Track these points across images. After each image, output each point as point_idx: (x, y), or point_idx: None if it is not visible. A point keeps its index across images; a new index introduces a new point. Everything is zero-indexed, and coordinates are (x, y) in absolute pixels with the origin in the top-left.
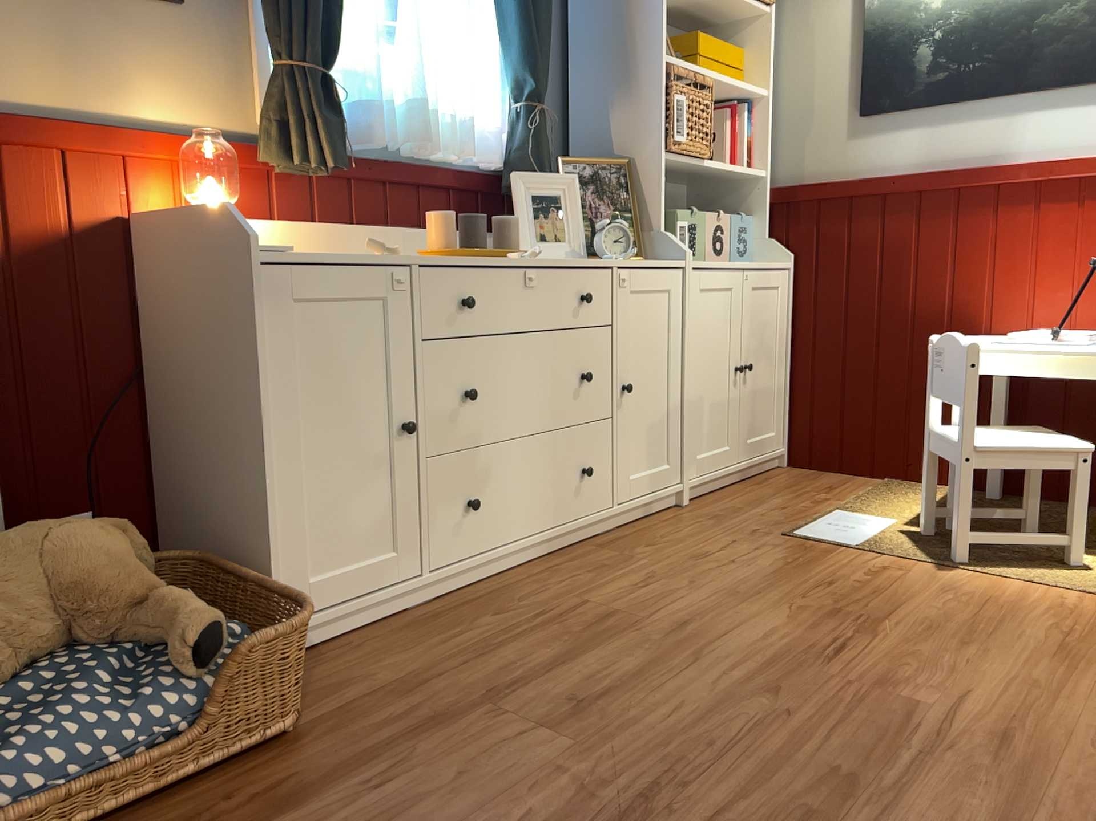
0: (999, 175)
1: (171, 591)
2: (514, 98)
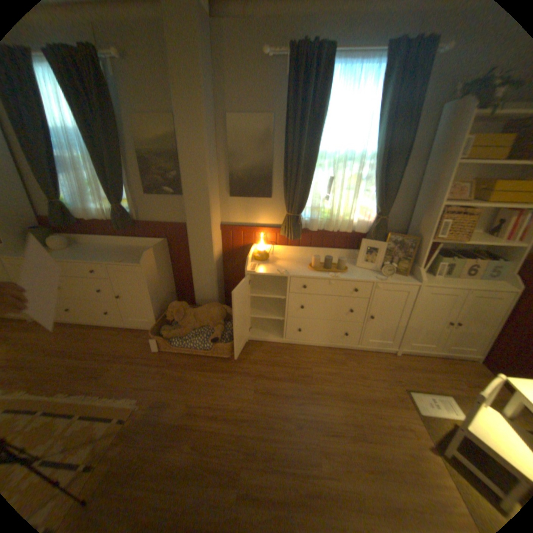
0: None
1: (221, 326)
2: (376, 212)
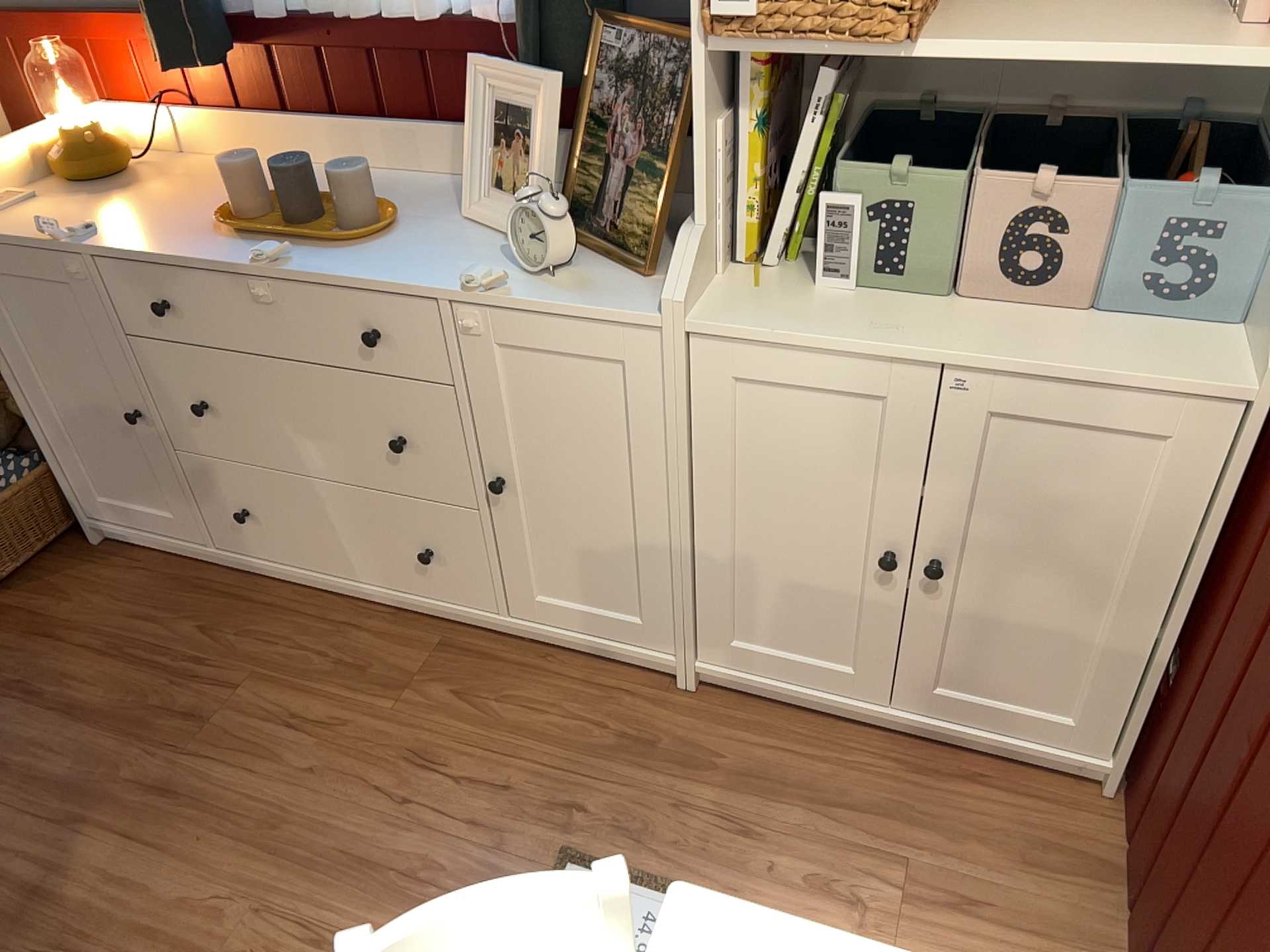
0: None
1: None
2: None
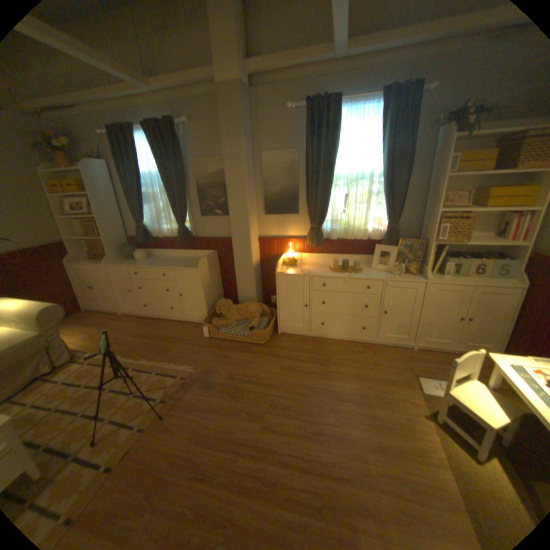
0: None
1: (257, 318)
2: (387, 221)
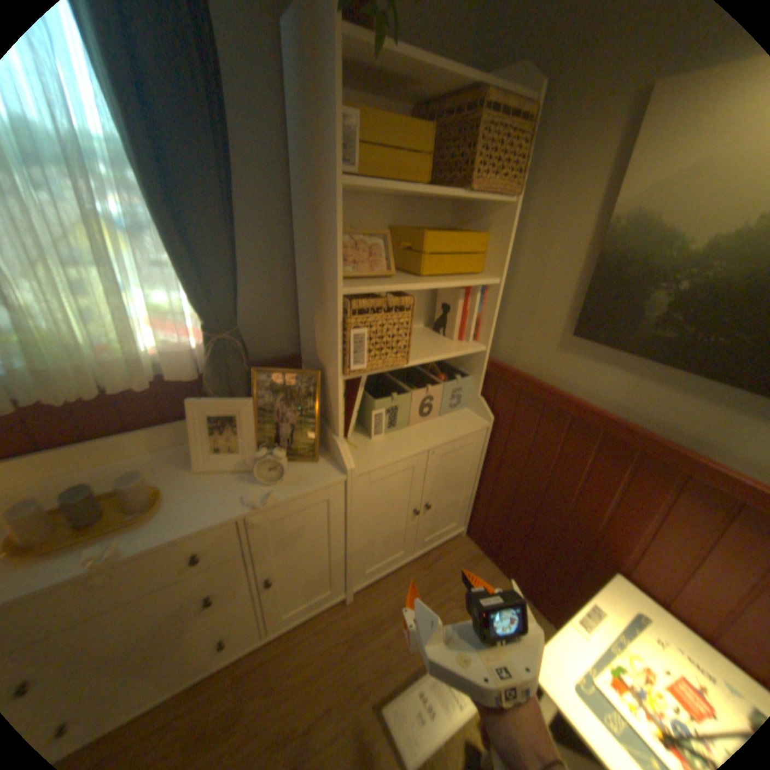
0: (700, 471)
1: None
2: (202, 323)
